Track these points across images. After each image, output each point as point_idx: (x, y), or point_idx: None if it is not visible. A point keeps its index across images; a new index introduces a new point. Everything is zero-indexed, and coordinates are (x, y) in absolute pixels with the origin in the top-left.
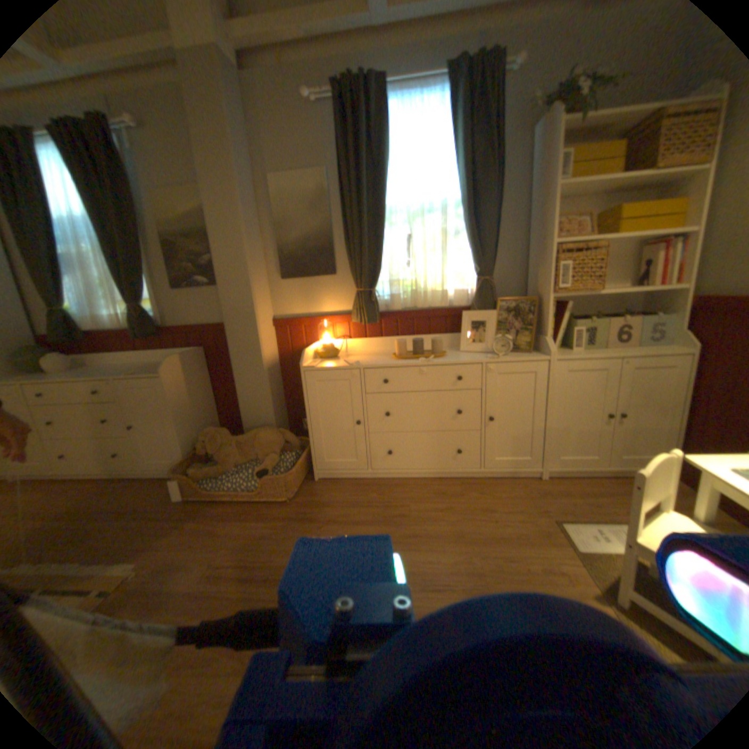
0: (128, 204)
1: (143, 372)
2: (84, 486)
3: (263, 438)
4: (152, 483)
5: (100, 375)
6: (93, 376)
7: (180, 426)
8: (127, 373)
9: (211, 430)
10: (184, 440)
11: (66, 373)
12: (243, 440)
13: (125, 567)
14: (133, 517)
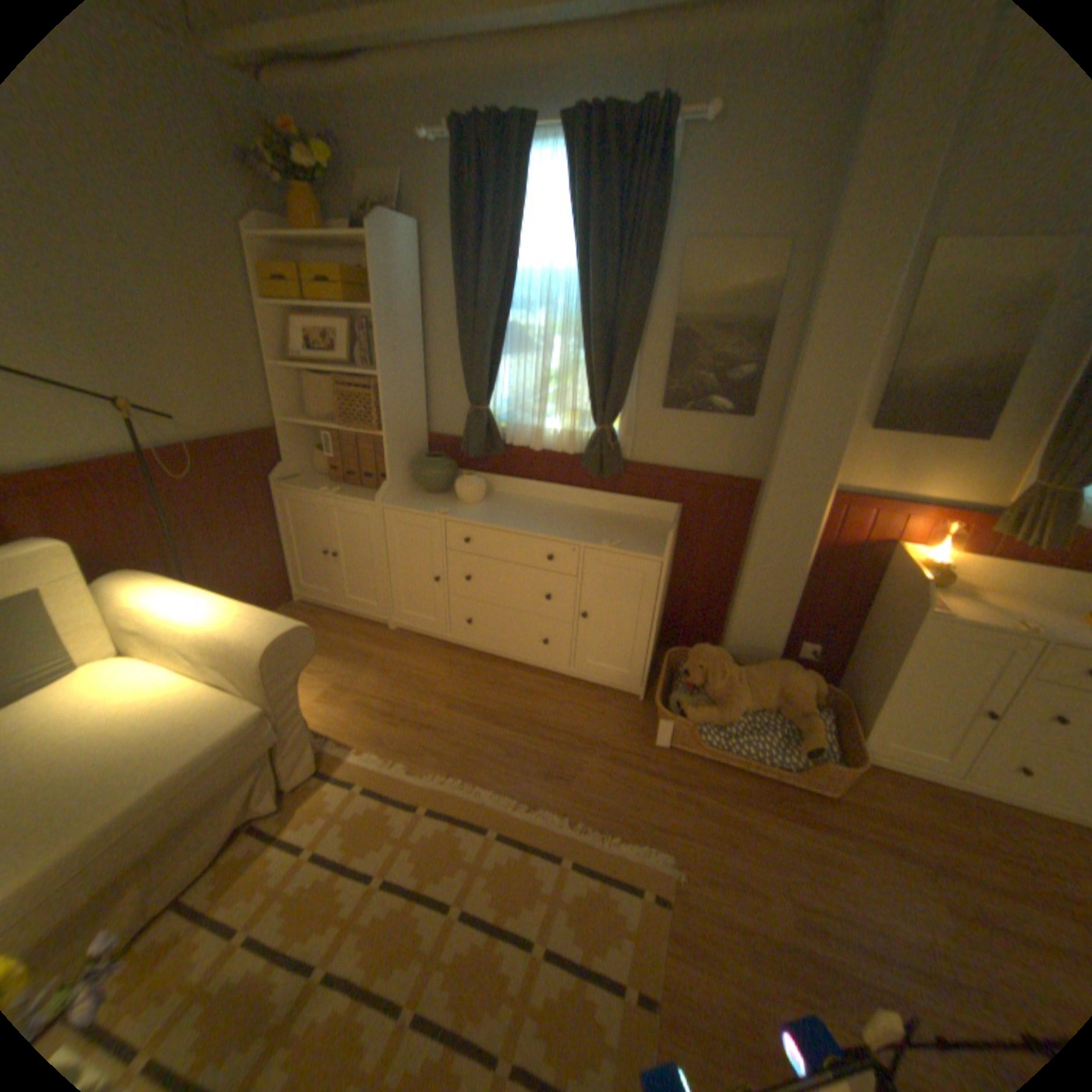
0: (654, 263)
1: (622, 542)
2: (493, 665)
3: (794, 686)
4: (589, 689)
5: (556, 530)
6: (545, 529)
7: (655, 629)
8: (607, 542)
9: (711, 652)
10: (652, 648)
11: (488, 507)
12: (757, 678)
13: (659, 855)
14: (605, 753)
